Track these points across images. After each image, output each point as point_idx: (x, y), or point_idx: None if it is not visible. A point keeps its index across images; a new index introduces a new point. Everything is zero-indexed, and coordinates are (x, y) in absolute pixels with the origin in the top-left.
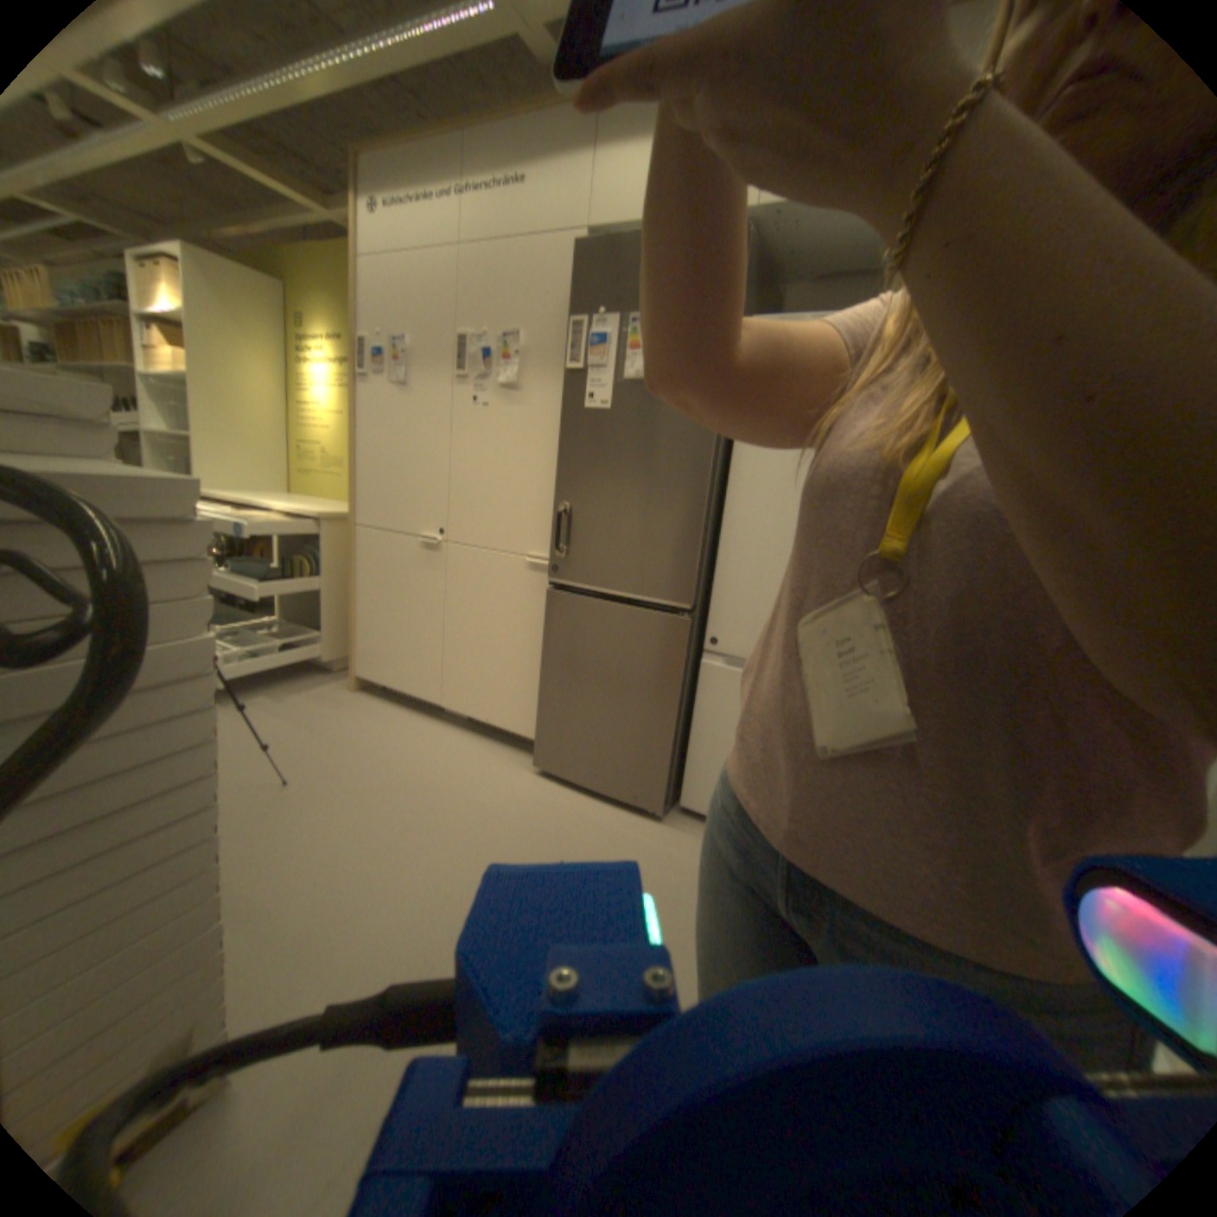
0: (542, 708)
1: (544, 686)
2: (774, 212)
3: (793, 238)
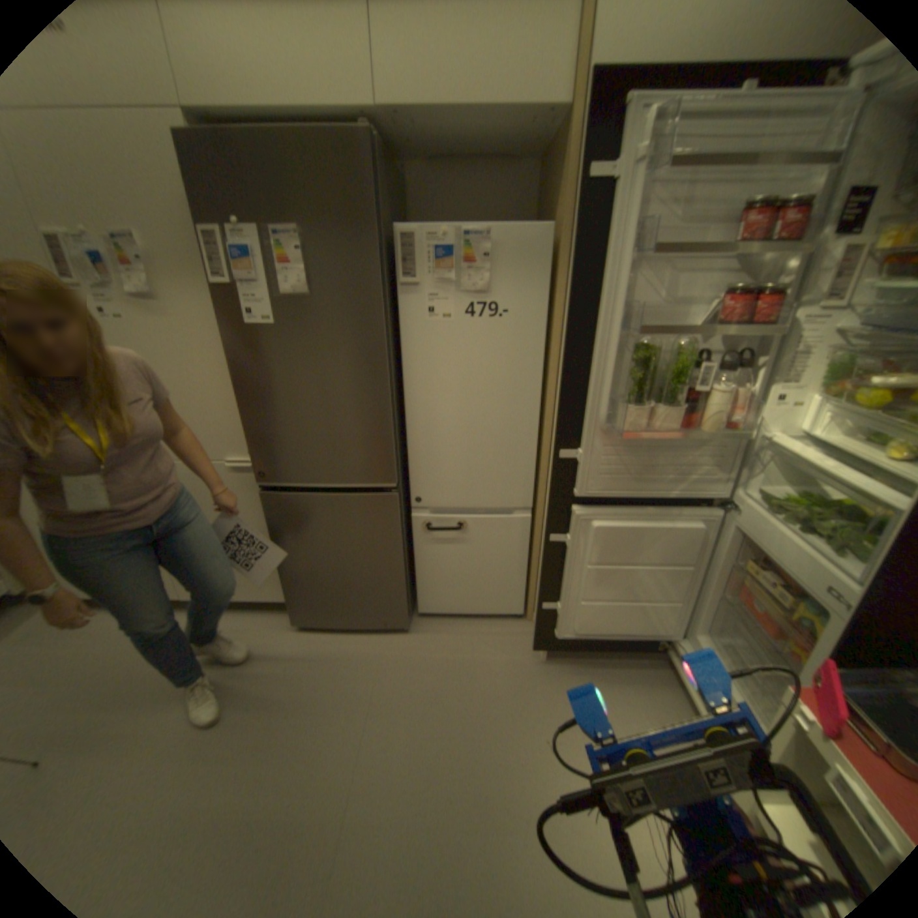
0: (287, 584)
1: (283, 568)
2: (391, 113)
3: (409, 132)
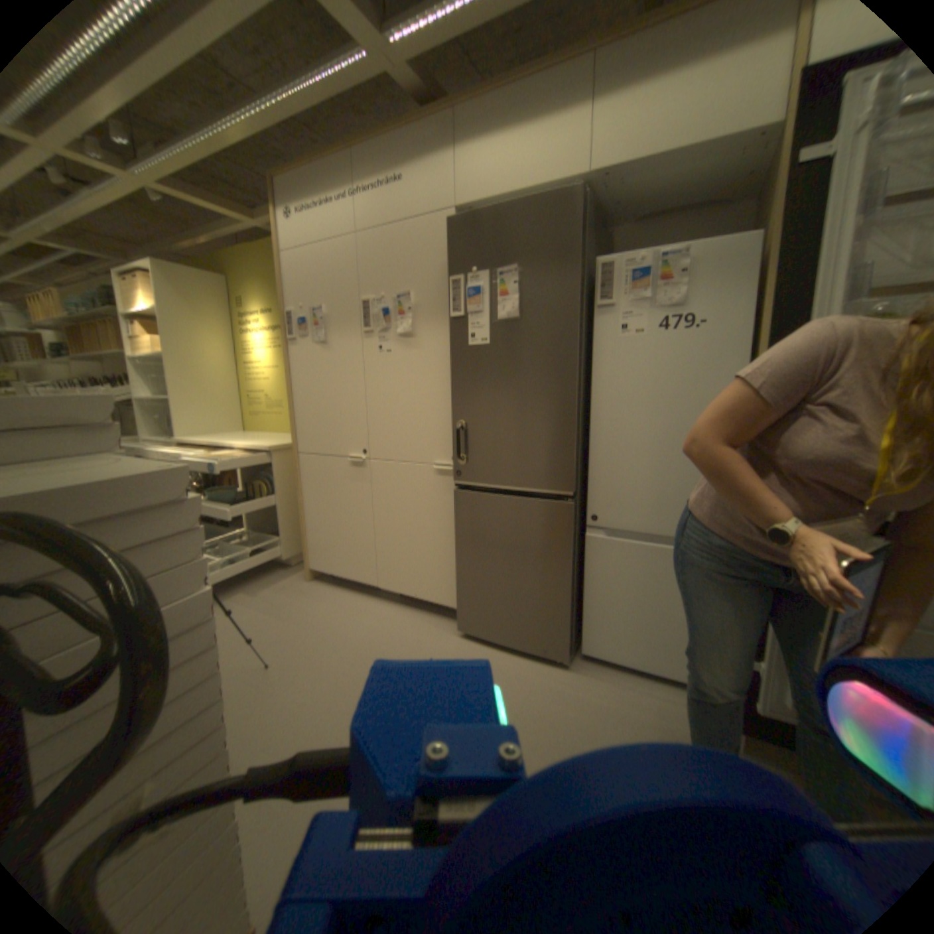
0: (461, 584)
1: (460, 566)
2: (603, 174)
3: (619, 191)
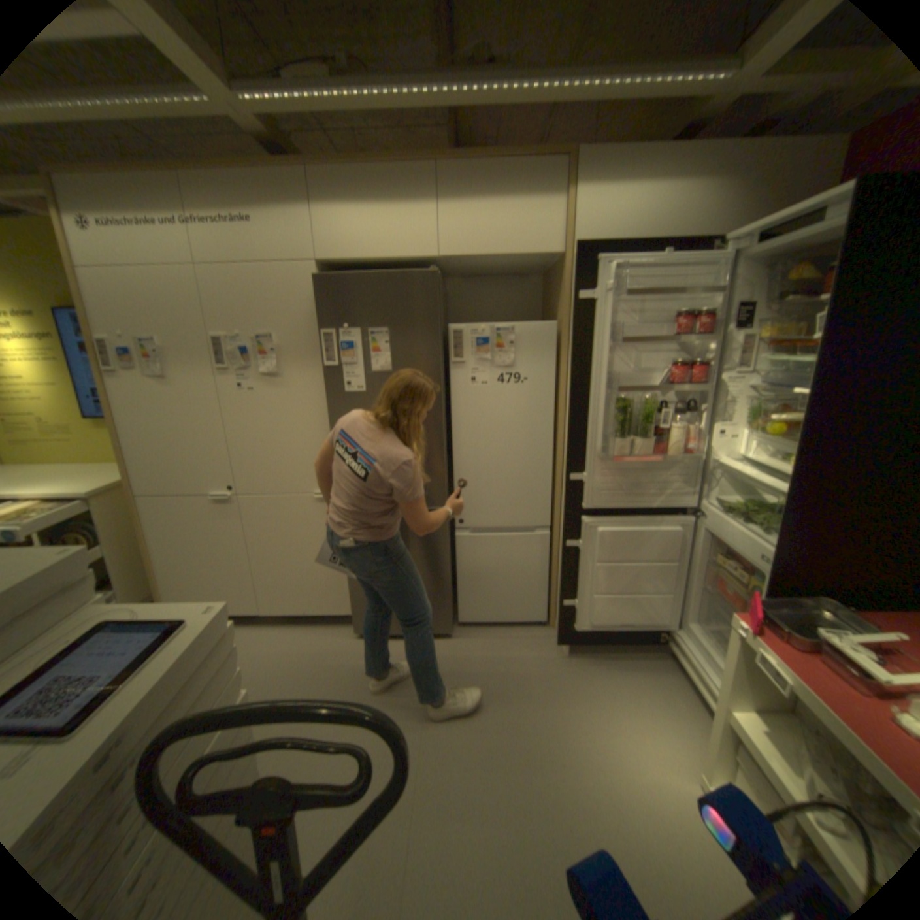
0: (354, 595)
1: (352, 580)
2: (448, 259)
3: (456, 266)
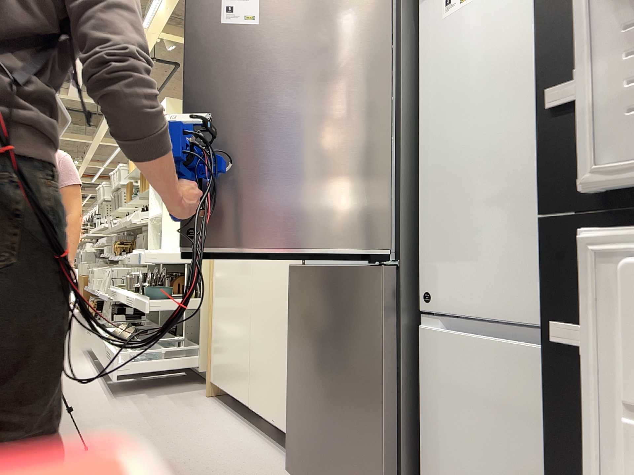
0: (292, 402)
1: (291, 375)
2: None
3: None
